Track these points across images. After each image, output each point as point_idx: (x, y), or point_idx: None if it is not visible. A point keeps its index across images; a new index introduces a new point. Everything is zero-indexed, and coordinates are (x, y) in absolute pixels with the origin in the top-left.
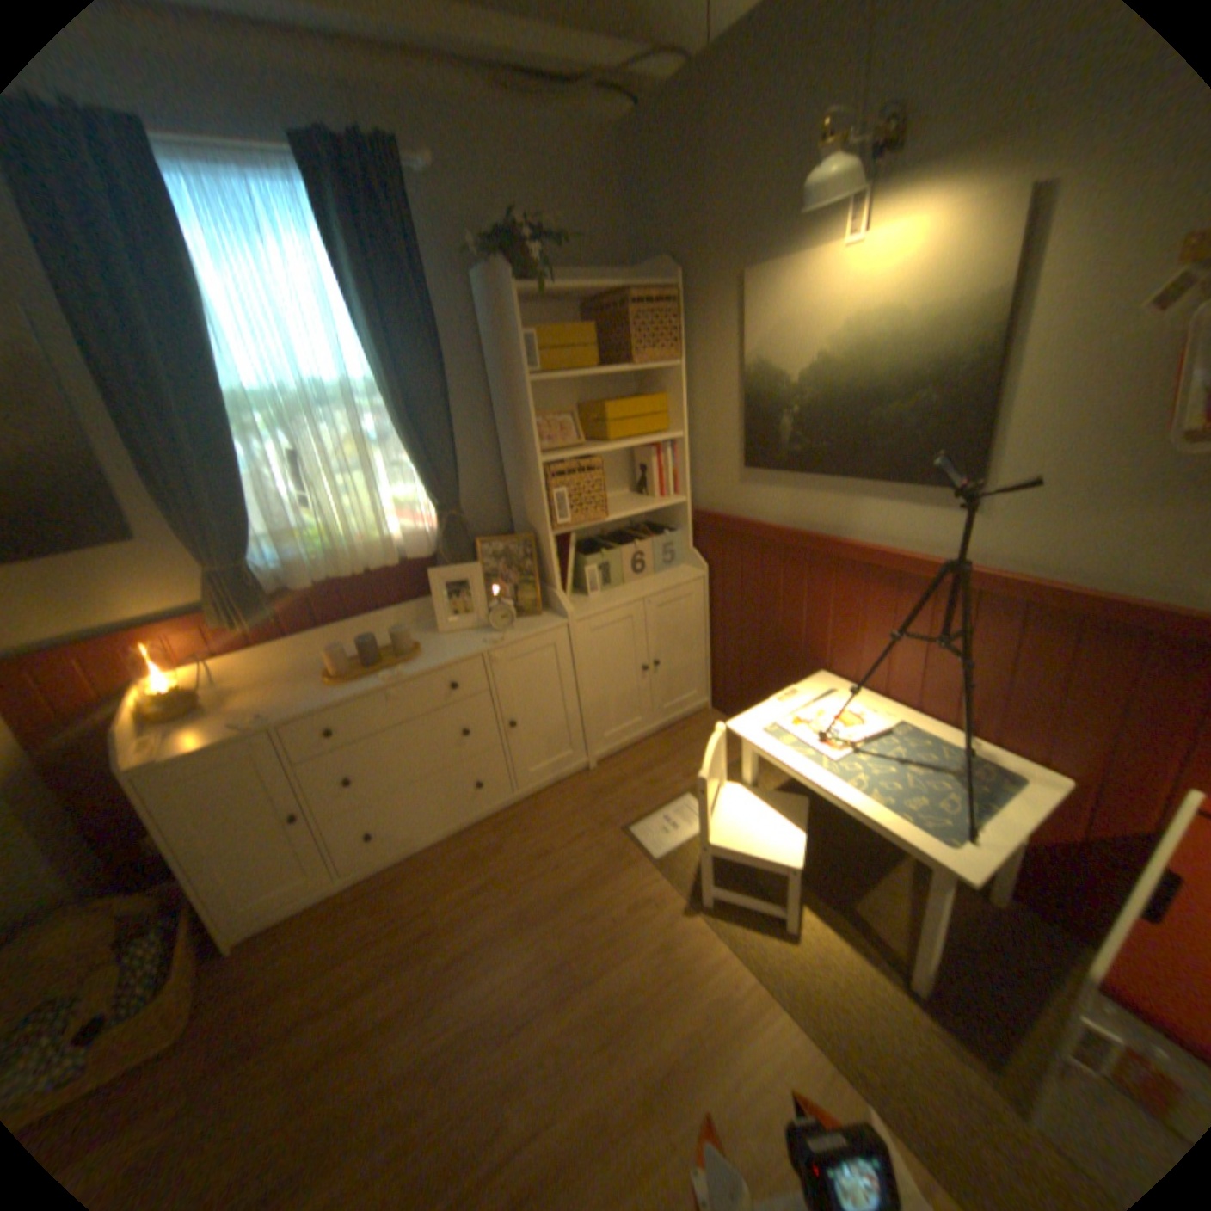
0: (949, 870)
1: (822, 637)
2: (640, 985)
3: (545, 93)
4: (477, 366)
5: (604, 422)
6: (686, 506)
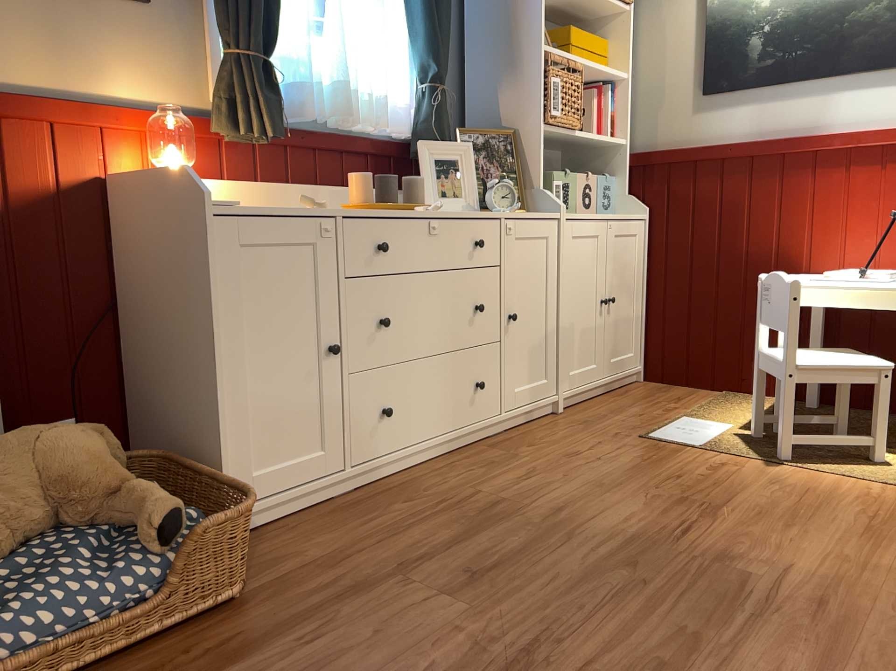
0: None
1: (797, 238)
2: (777, 498)
3: None
4: None
5: (568, 46)
6: (626, 149)
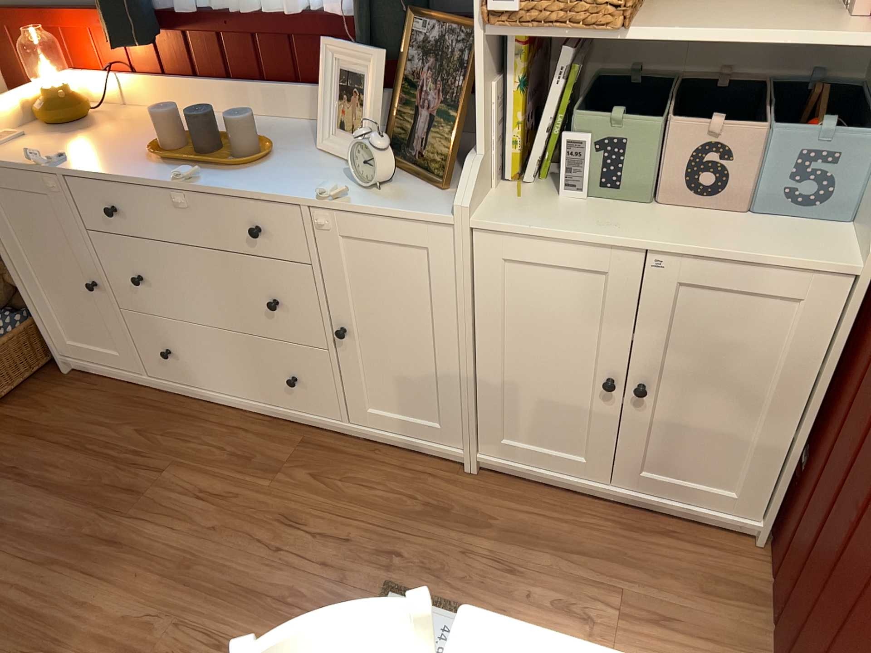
0: None
1: None
2: None
3: None
4: None
5: None
6: None
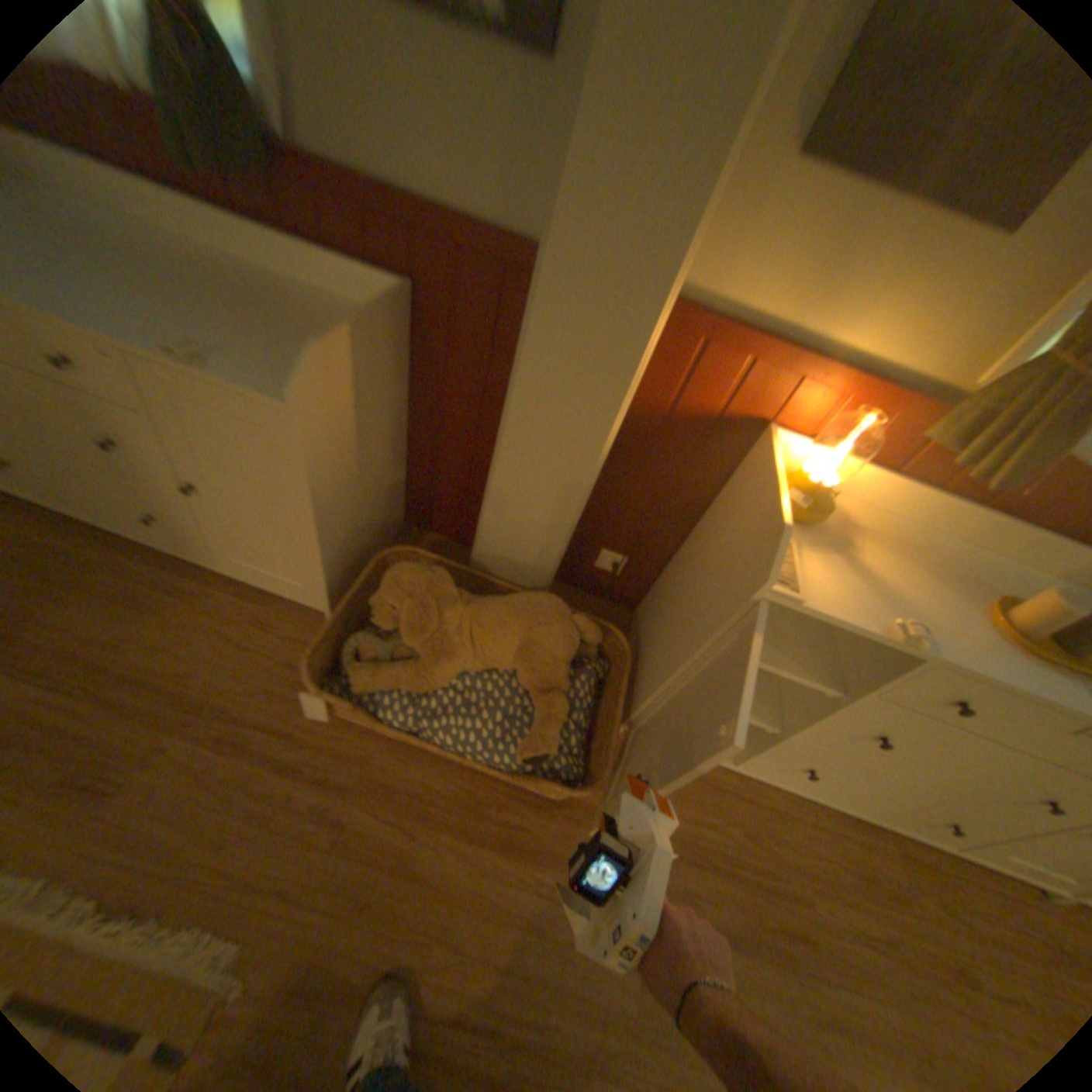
0: None
1: None
2: None
3: None
4: None
5: None
6: None
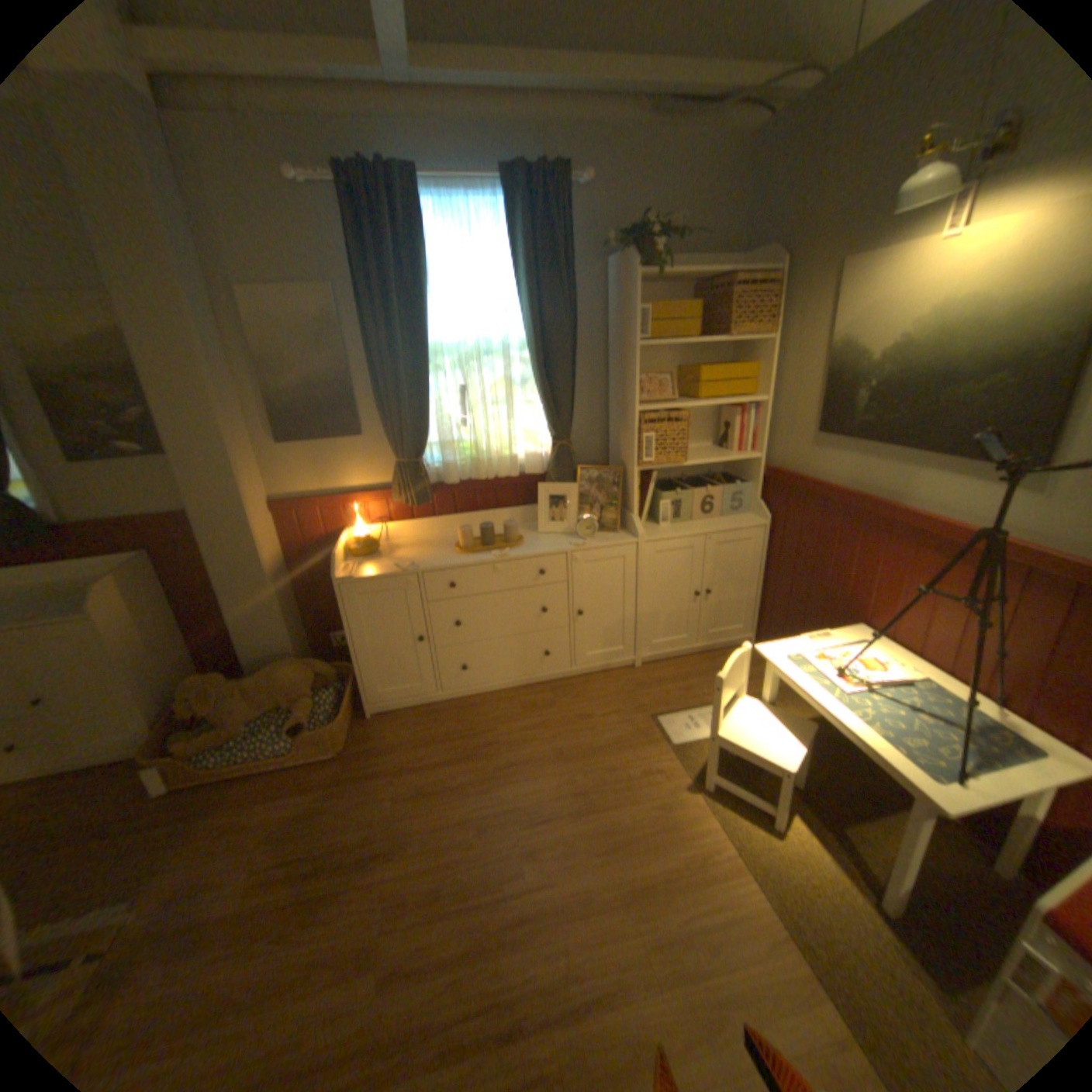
0: (929, 799)
1: (868, 593)
2: (640, 826)
3: (694, 113)
4: (602, 333)
5: (698, 384)
6: (760, 462)
